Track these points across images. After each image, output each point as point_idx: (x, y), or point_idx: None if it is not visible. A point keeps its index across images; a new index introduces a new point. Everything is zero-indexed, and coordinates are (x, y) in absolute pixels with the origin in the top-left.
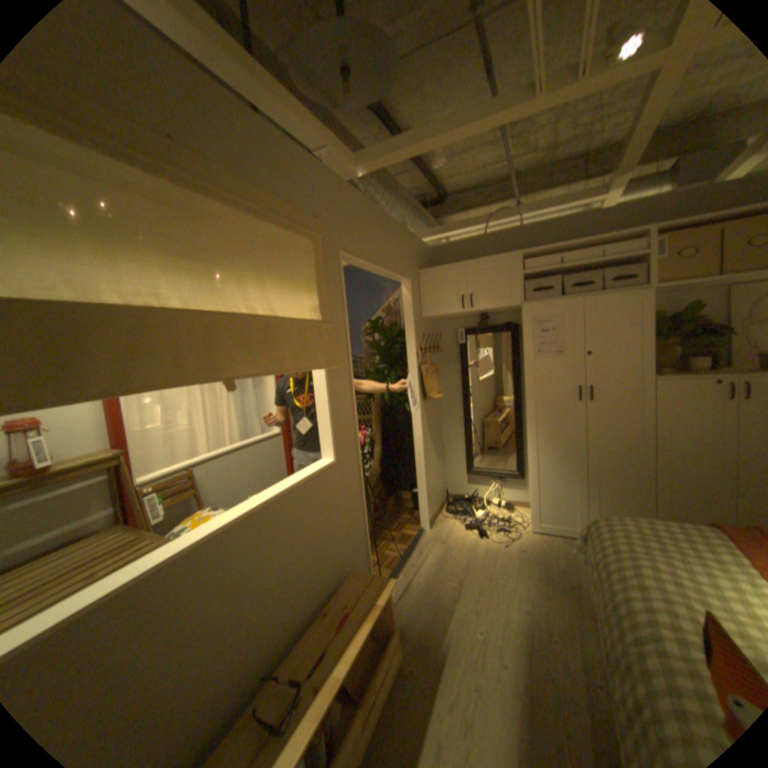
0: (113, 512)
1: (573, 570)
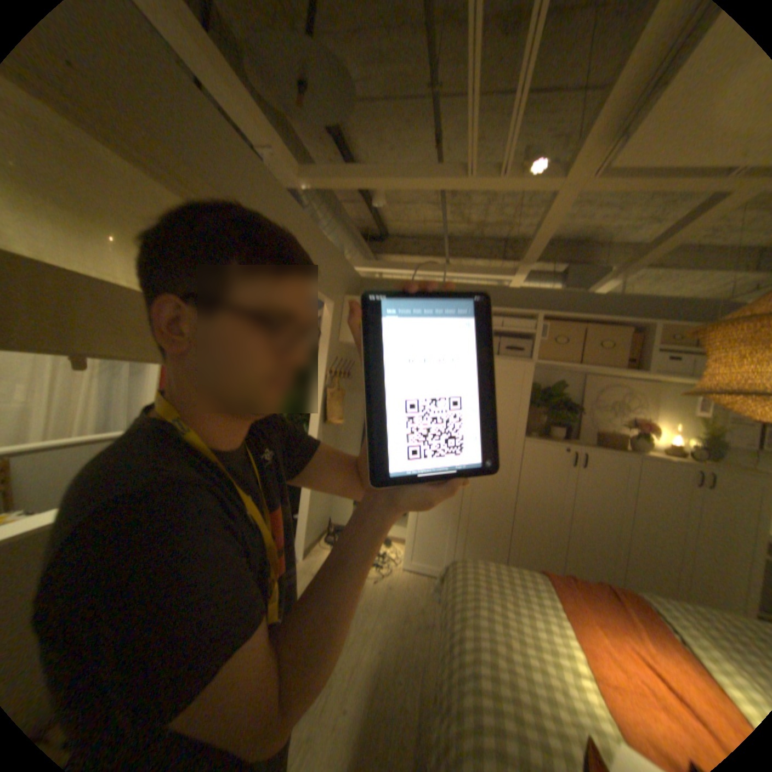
0: None
1: (431, 608)
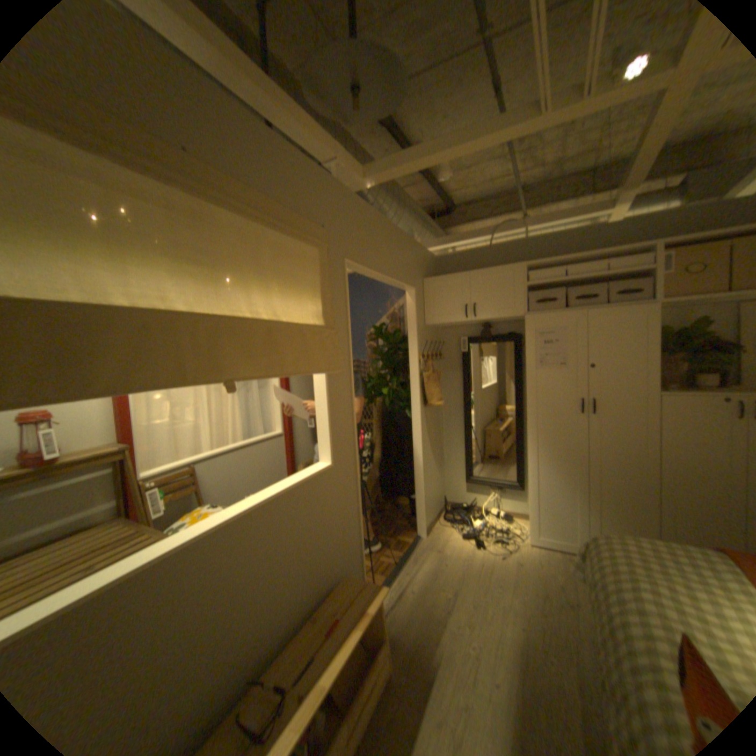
0: (116, 505)
1: (572, 588)
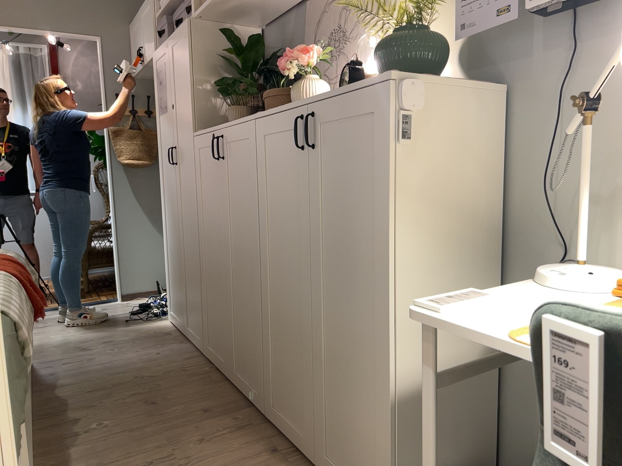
0: None
1: (119, 343)
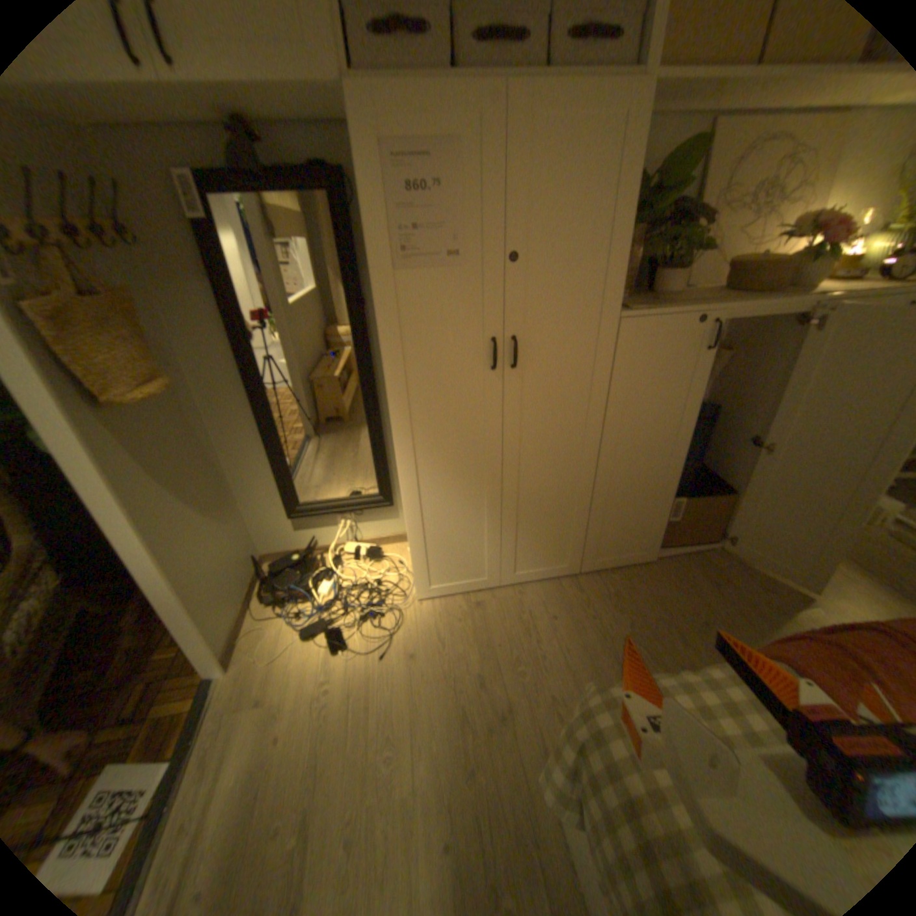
0: None
1: (491, 665)
